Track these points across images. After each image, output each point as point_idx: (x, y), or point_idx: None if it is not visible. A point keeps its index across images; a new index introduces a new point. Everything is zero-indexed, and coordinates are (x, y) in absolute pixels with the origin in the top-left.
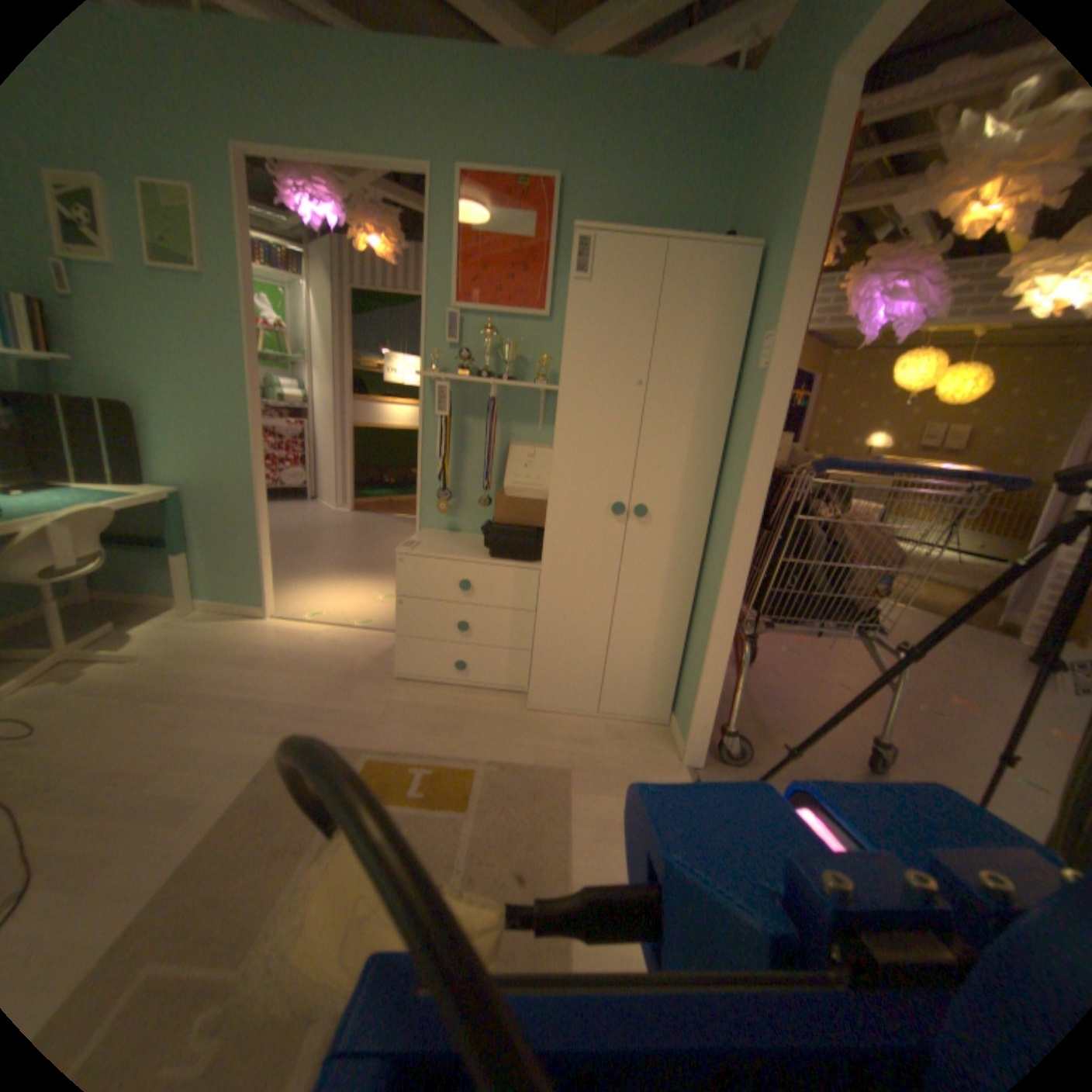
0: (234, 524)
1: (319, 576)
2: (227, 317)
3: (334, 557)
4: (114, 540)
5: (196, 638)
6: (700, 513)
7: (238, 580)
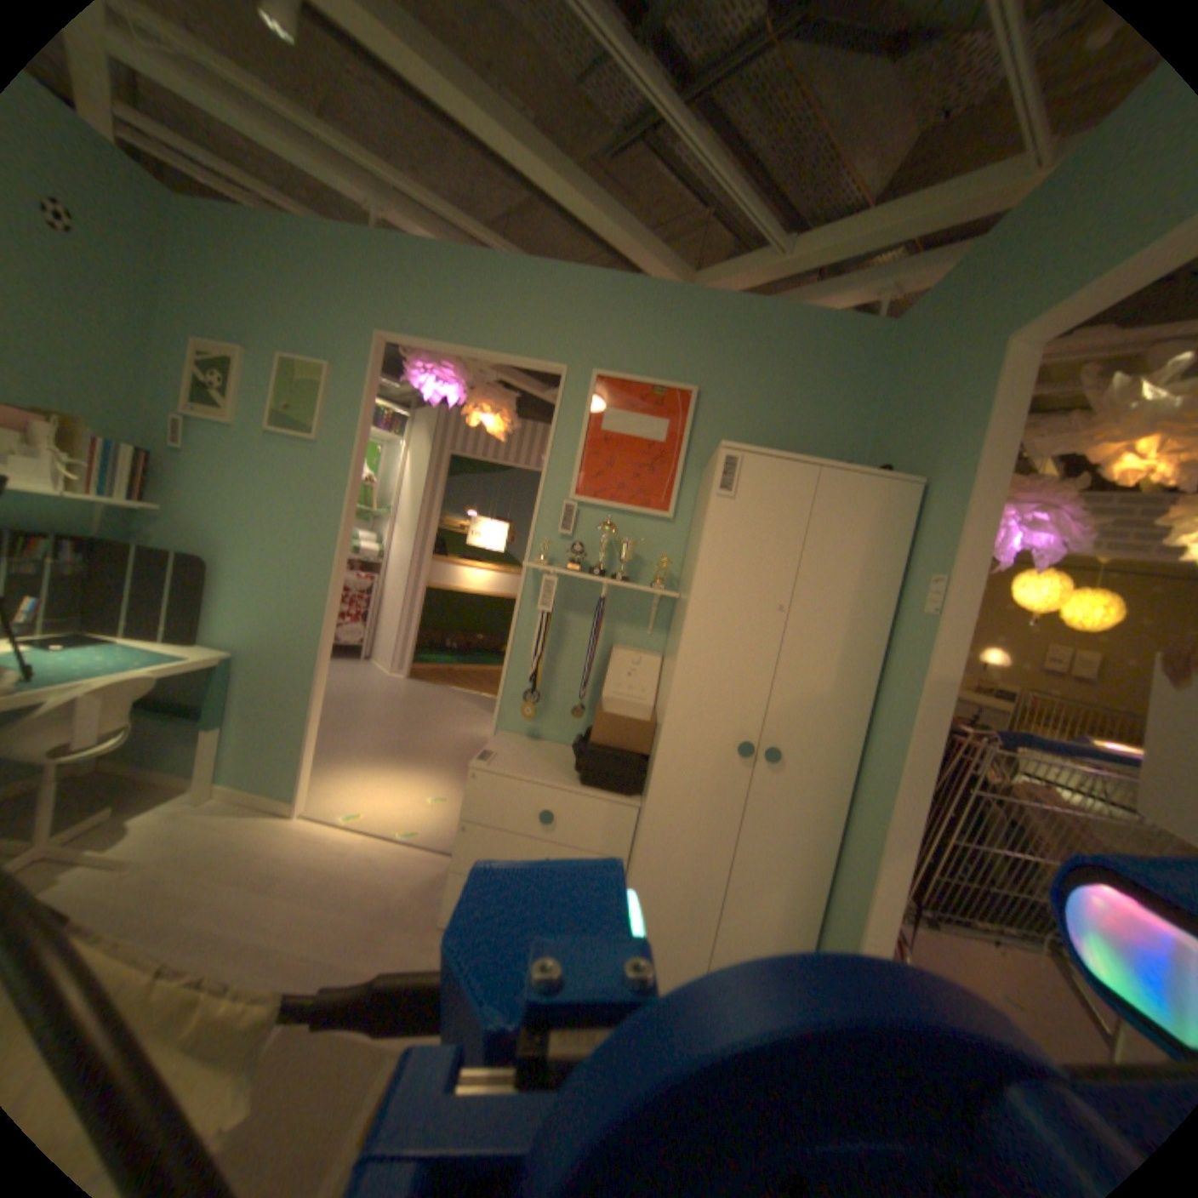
0: (283, 701)
1: (361, 763)
2: (332, 485)
3: (381, 738)
4: (143, 705)
5: (205, 840)
6: (846, 766)
7: (272, 768)
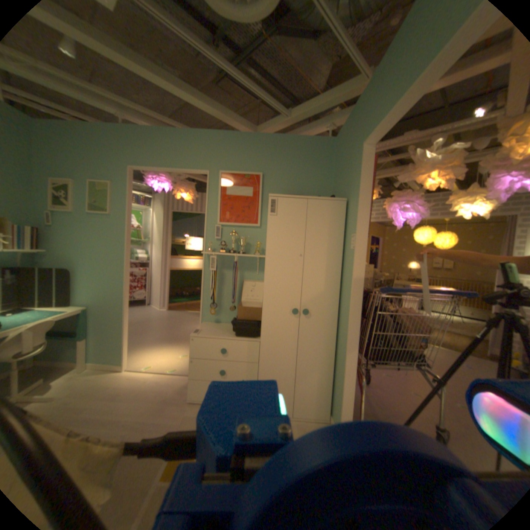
0: (110, 323)
1: (149, 346)
2: (118, 231)
3: (157, 335)
4: (50, 334)
5: (85, 385)
6: (333, 311)
7: (110, 352)
